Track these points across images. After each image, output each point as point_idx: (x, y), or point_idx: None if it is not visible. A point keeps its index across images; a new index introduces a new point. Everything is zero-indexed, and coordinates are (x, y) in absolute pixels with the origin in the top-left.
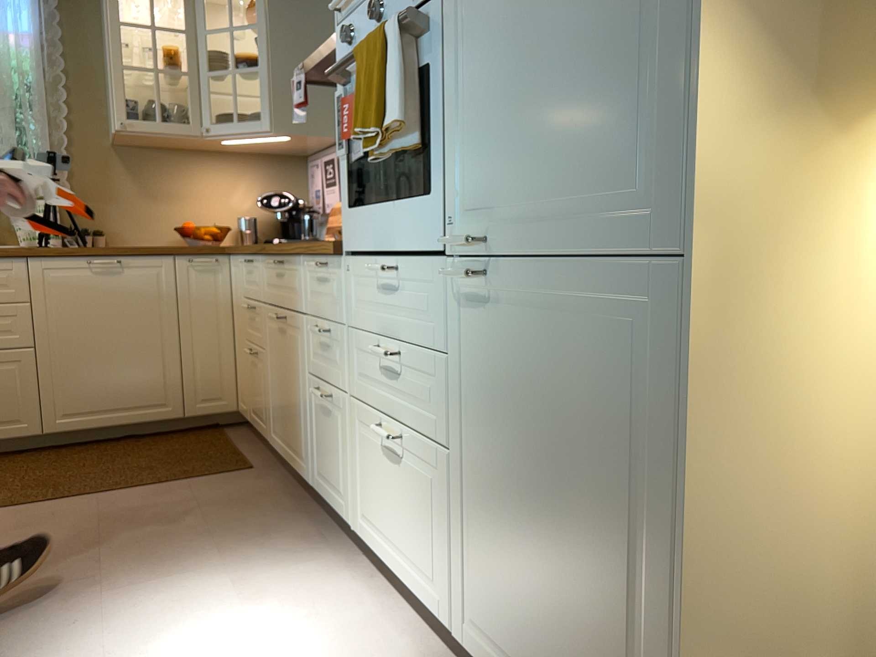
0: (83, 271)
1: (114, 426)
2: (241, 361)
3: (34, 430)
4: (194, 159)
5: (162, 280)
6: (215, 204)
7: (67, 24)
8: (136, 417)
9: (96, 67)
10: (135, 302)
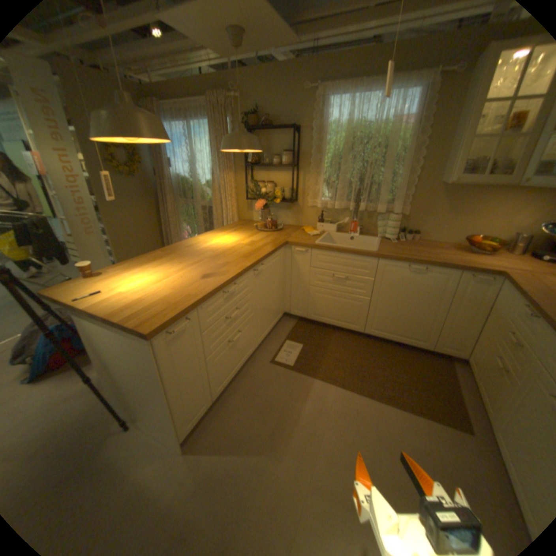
0: (405, 269)
1: (396, 341)
2: (485, 346)
3: (361, 330)
4: (498, 189)
5: (450, 283)
6: (502, 221)
7: (441, 101)
8: (408, 342)
9: (450, 129)
10: (428, 291)
